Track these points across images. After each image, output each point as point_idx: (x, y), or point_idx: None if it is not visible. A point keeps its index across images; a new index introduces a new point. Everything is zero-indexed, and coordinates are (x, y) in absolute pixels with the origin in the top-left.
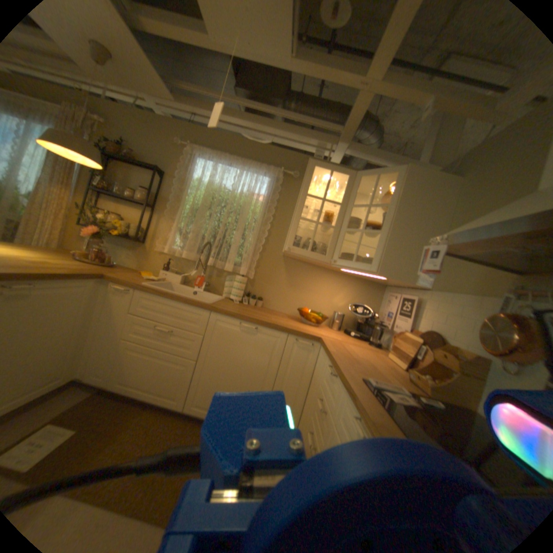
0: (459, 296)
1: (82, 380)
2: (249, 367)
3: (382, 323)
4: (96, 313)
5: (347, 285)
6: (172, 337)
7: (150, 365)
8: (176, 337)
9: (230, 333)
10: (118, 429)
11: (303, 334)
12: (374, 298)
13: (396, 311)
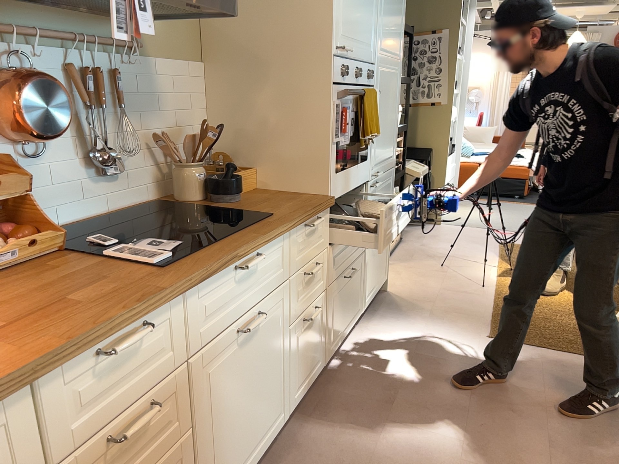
0: None
1: None
2: None
3: None
4: None
5: None
6: None
7: None
8: None
9: None
10: None
11: None
12: None
13: None
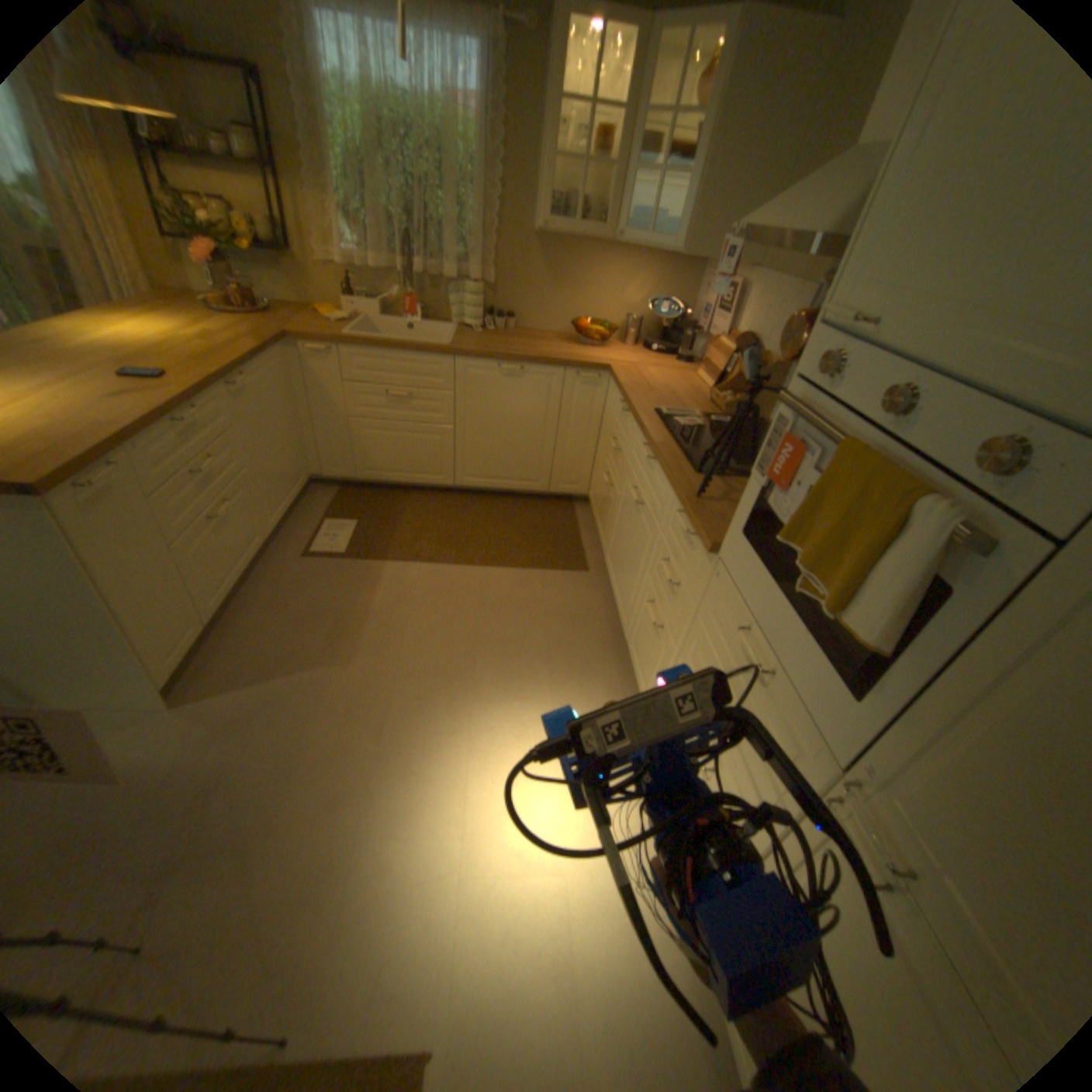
0: (784, 279)
1: (320, 475)
2: (521, 420)
3: (696, 323)
4: (297, 390)
5: (646, 265)
6: (412, 402)
7: (397, 442)
8: (417, 401)
9: (487, 382)
10: (394, 514)
11: (584, 366)
12: (688, 280)
13: (714, 303)
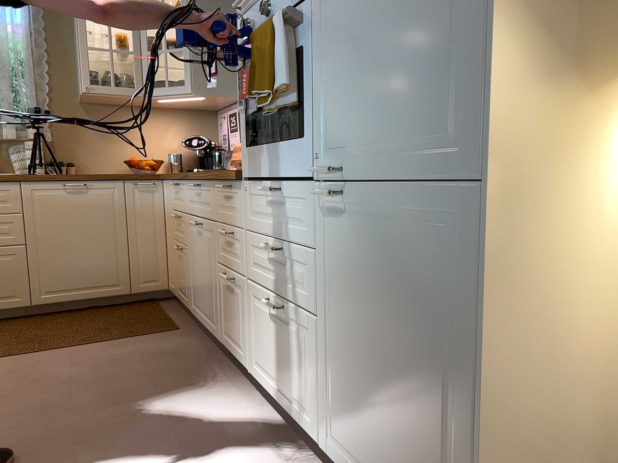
0: None
1: None
2: (92, 228)
3: (220, 148)
4: None
5: (174, 120)
6: None
7: None
8: None
9: (55, 199)
10: None
11: (139, 176)
12: (208, 127)
13: (226, 129)
